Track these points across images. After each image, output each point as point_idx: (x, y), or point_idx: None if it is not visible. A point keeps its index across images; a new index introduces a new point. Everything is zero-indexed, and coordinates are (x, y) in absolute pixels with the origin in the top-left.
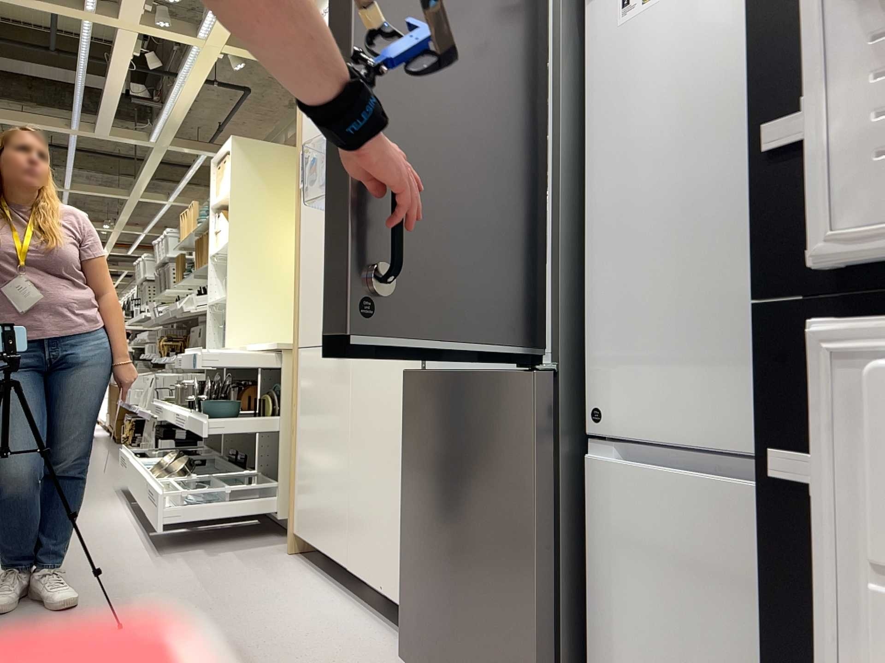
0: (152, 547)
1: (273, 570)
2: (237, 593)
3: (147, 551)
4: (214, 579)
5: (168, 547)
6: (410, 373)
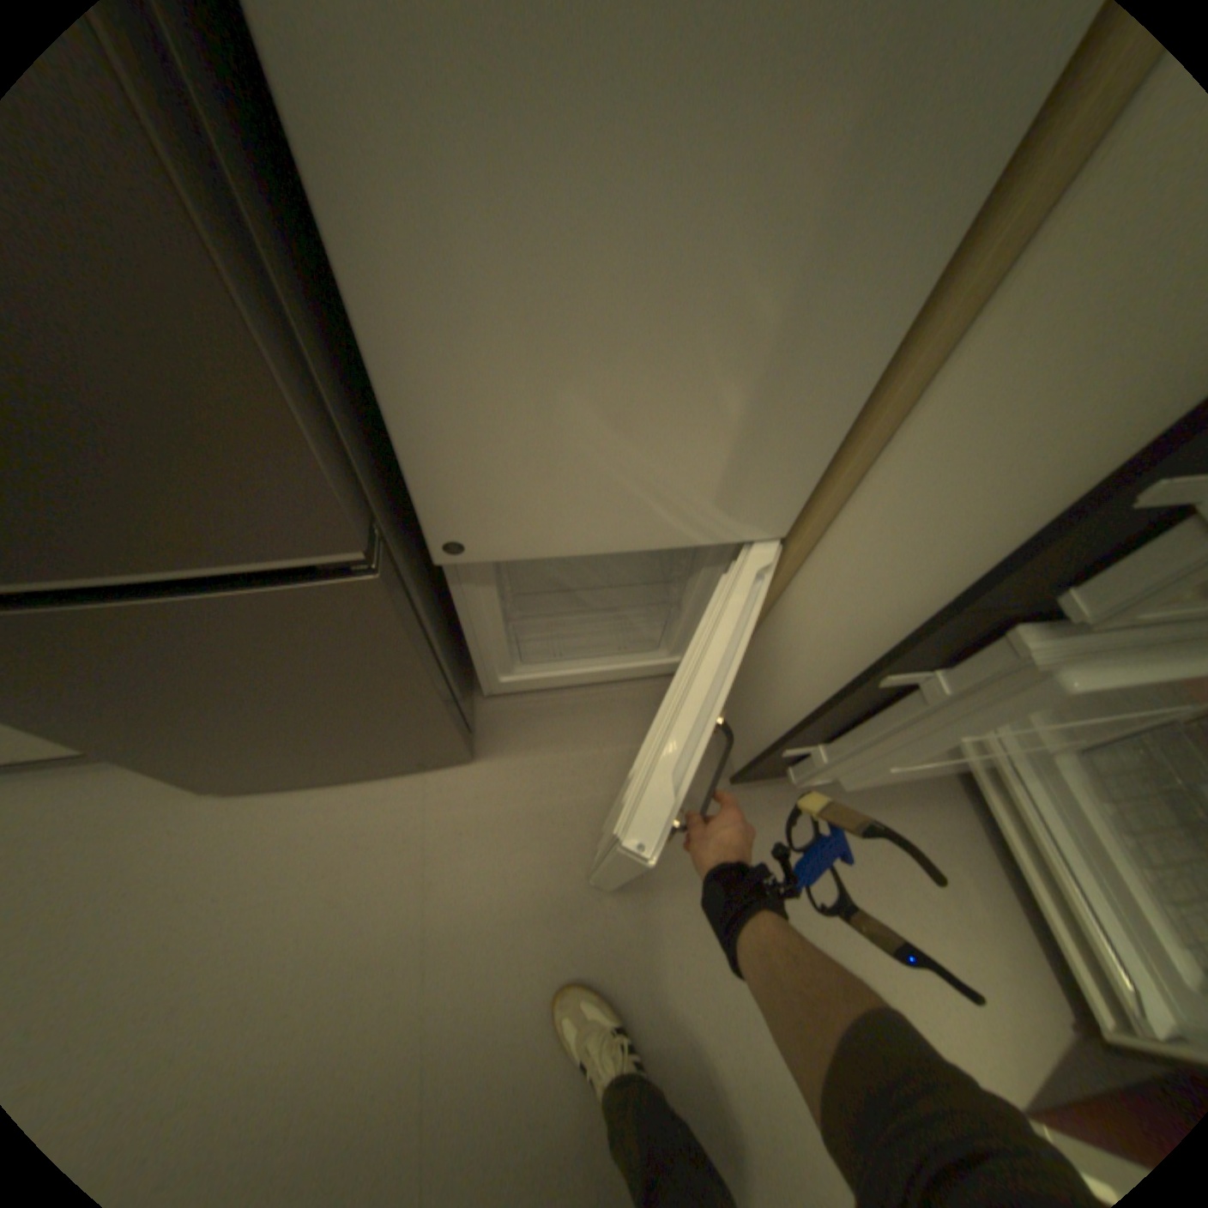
0: None
1: None
2: None
3: None
4: None
5: None
6: None
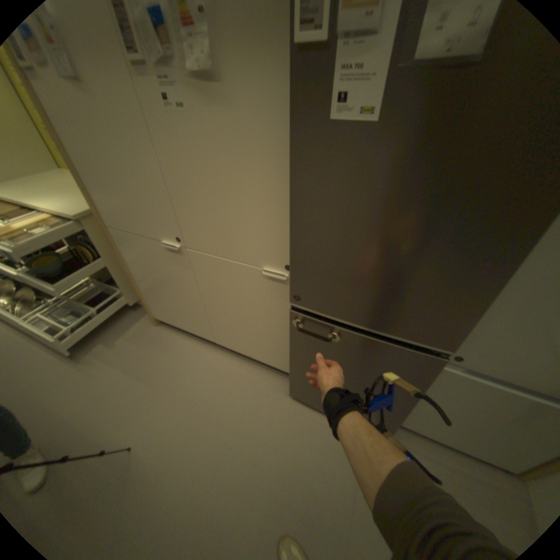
0: (62, 355)
1: (161, 343)
2: (161, 374)
3: (64, 361)
4: (136, 368)
5: (73, 349)
6: (296, 310)
